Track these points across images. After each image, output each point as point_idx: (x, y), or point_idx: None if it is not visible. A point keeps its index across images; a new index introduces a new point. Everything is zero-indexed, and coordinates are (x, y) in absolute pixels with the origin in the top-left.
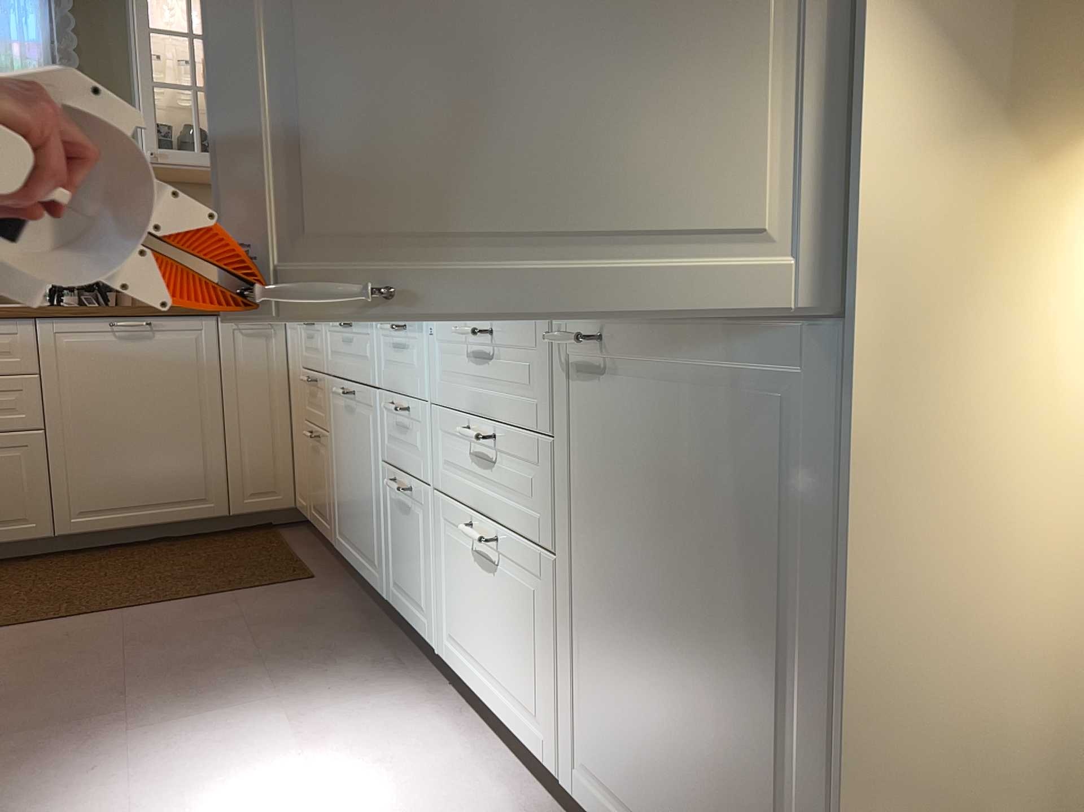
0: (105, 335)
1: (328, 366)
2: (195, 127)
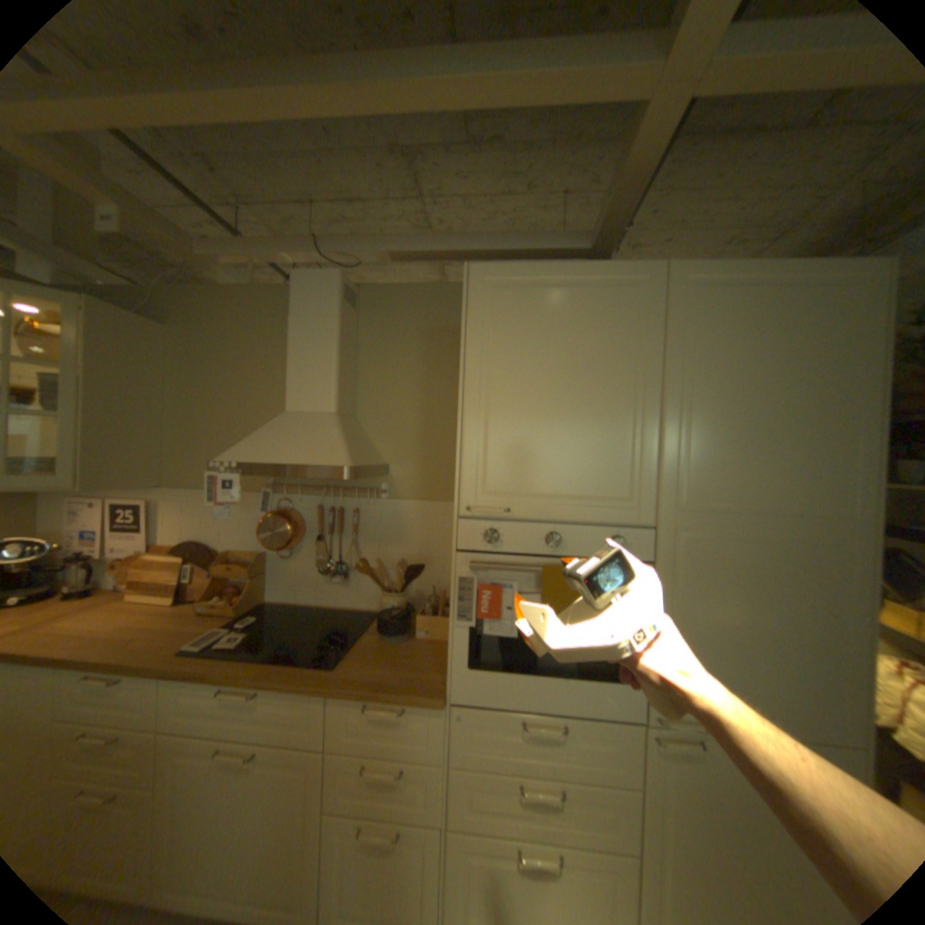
0: None
1: (165, 726)
2: None
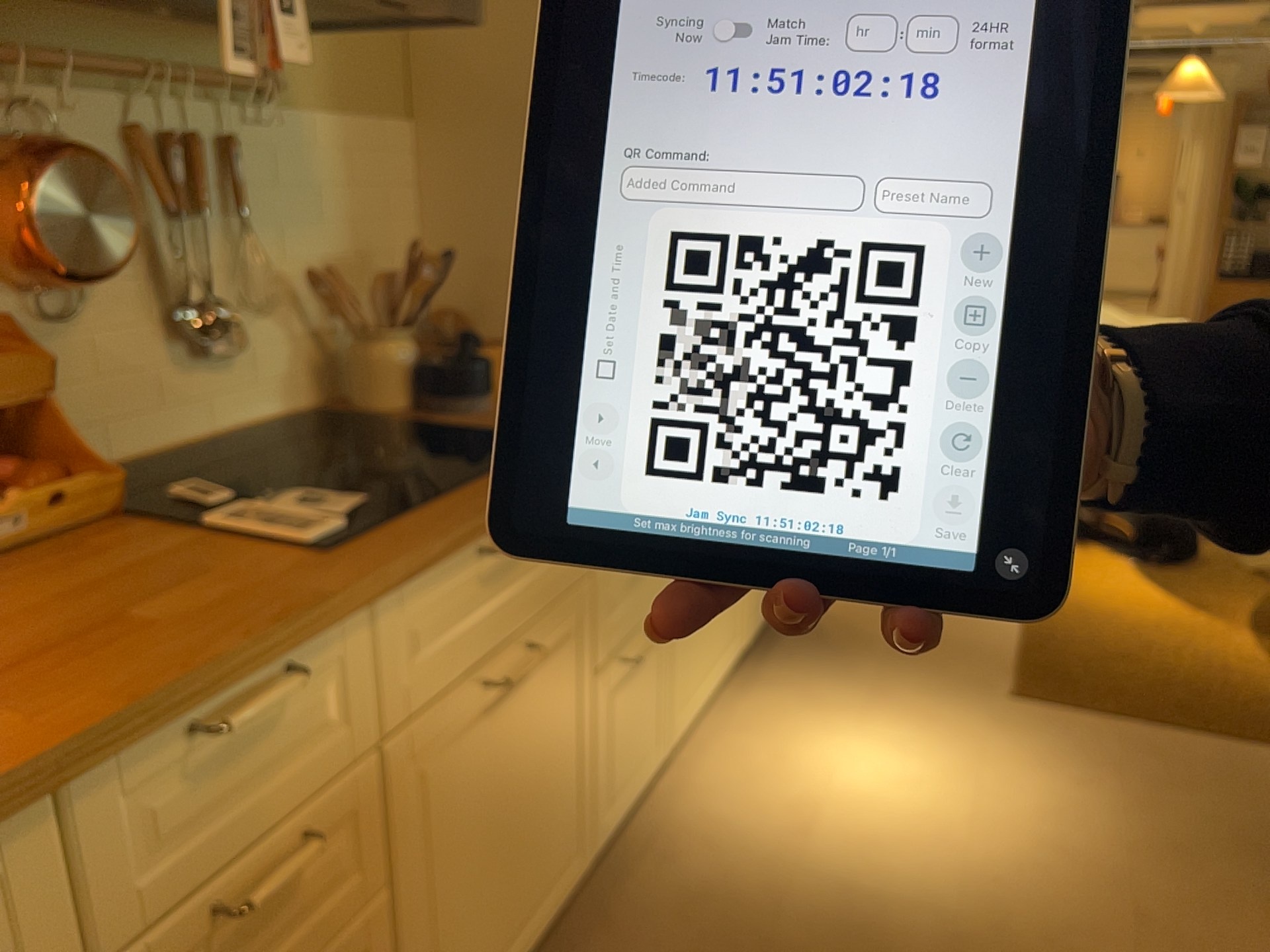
0: None
1: (392, 714)
2: None
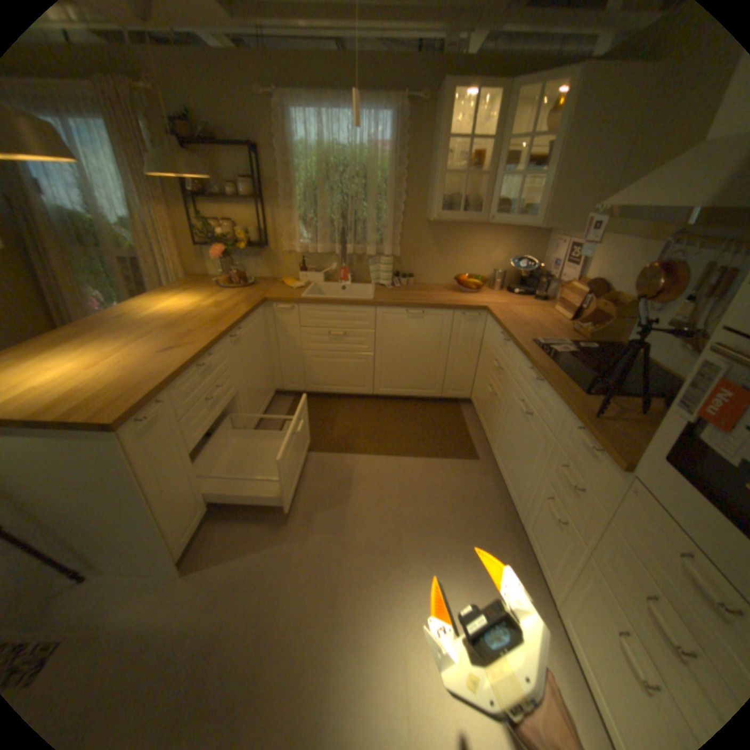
0: (402, 316)
1: (513, 374)
2: (461, 195)
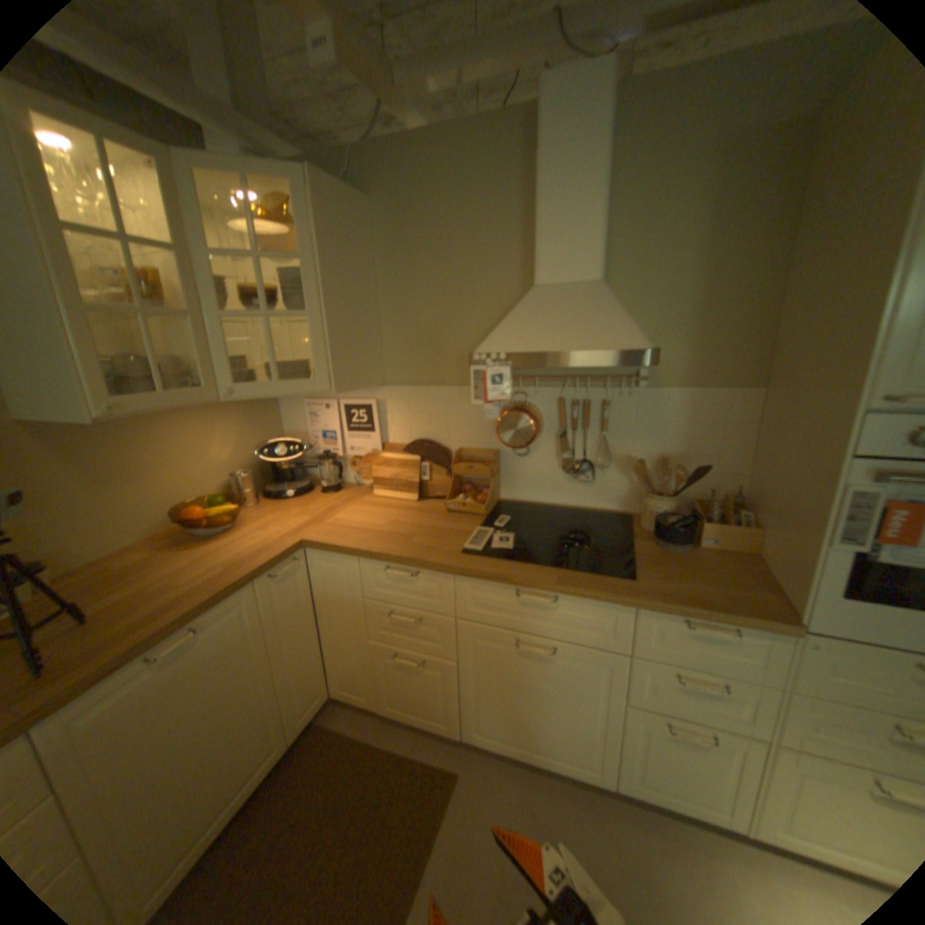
0: (141, 678)
1: (465, 614)
2: (138, 358)
